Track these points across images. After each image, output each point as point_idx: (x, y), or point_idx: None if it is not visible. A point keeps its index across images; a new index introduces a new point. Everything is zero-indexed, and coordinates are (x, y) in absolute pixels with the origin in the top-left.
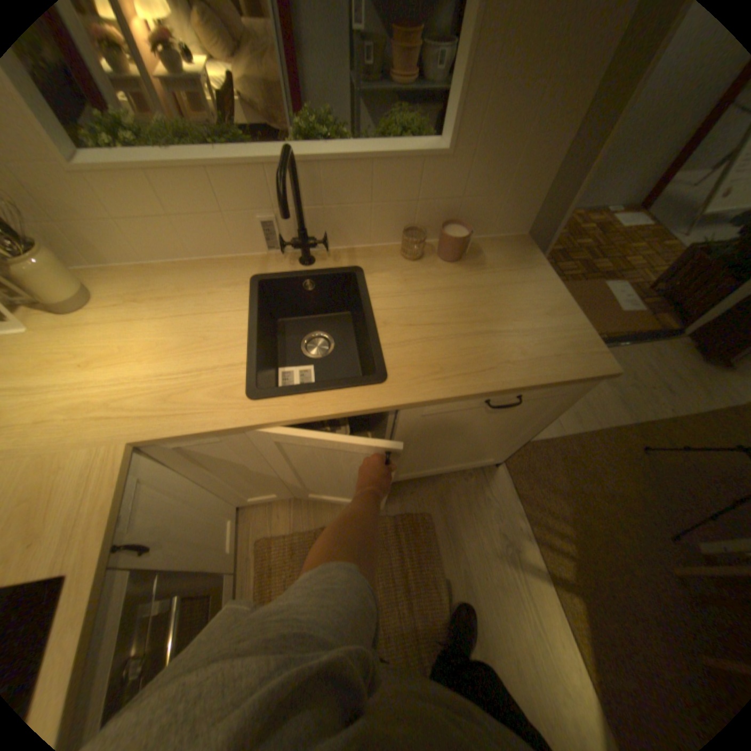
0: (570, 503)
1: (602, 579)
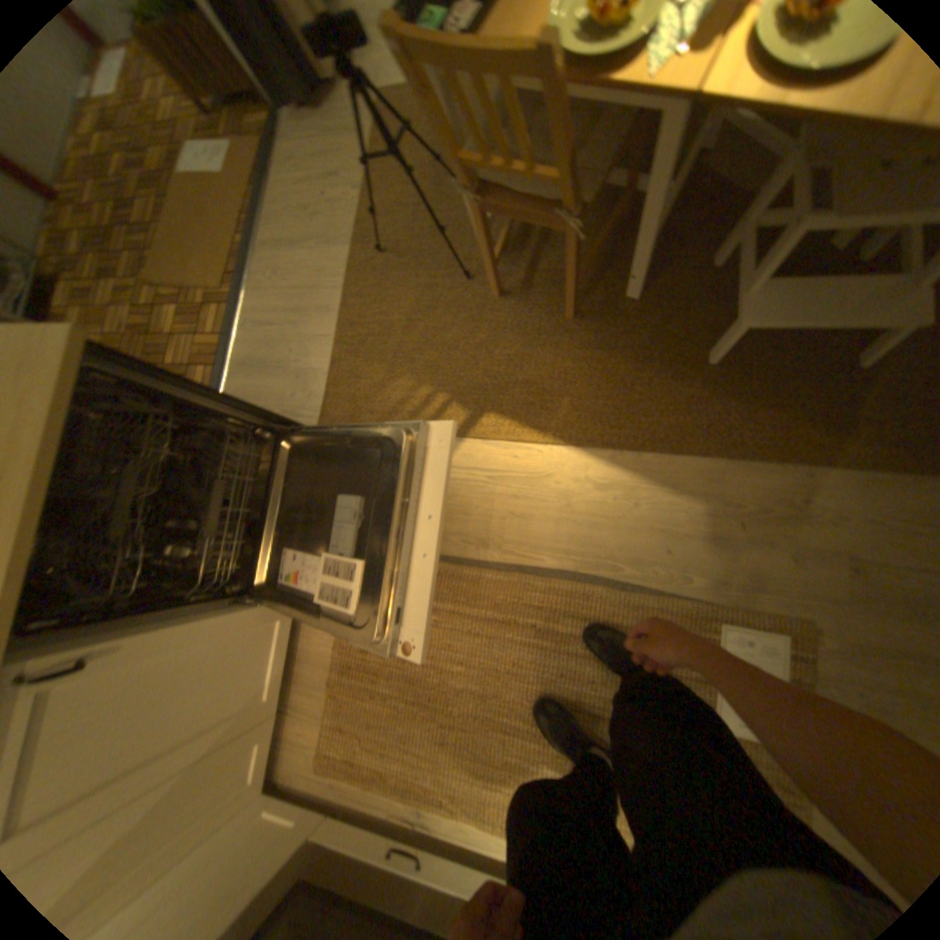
0: (400, 372)
1: (476, 380)
